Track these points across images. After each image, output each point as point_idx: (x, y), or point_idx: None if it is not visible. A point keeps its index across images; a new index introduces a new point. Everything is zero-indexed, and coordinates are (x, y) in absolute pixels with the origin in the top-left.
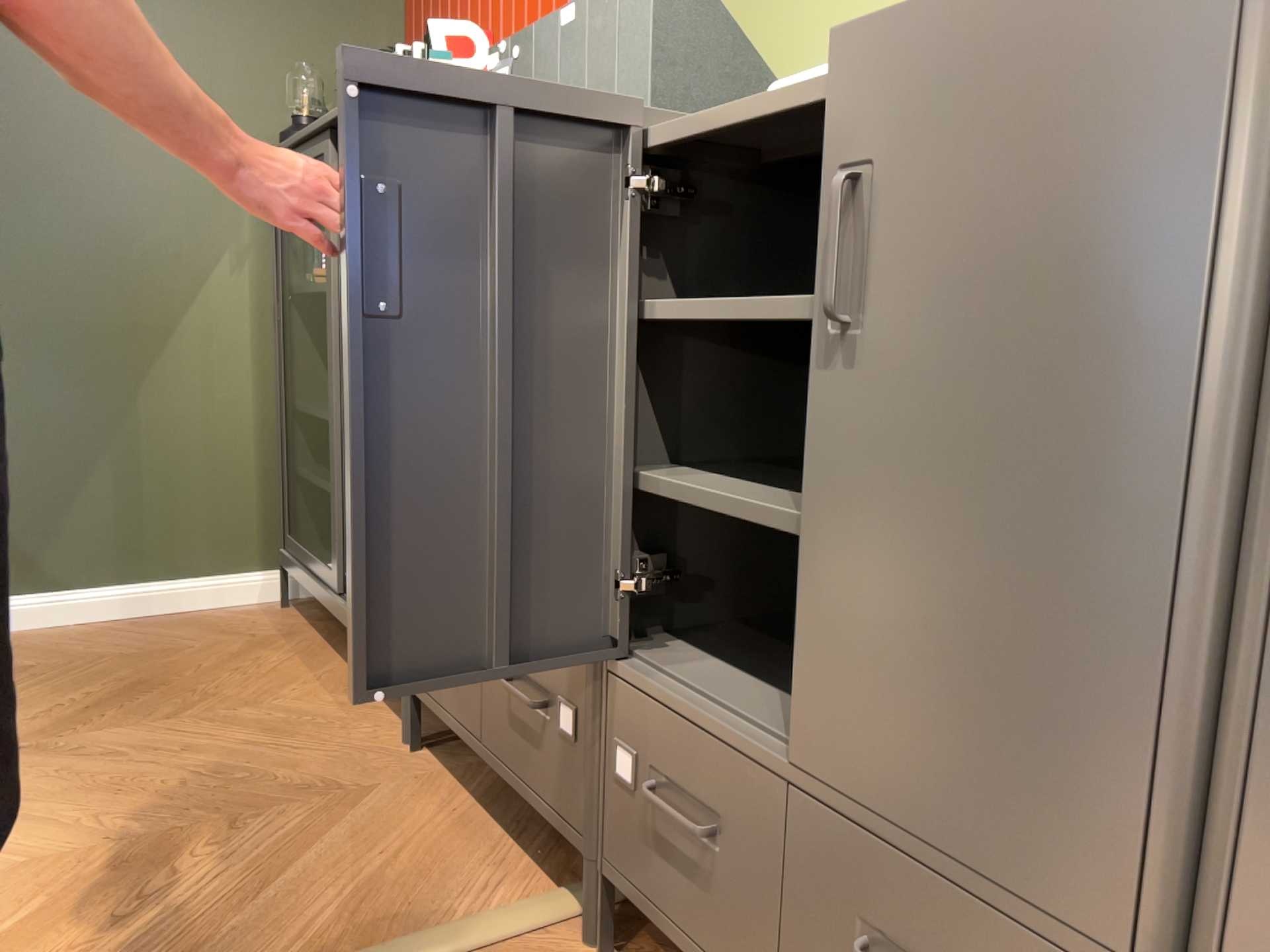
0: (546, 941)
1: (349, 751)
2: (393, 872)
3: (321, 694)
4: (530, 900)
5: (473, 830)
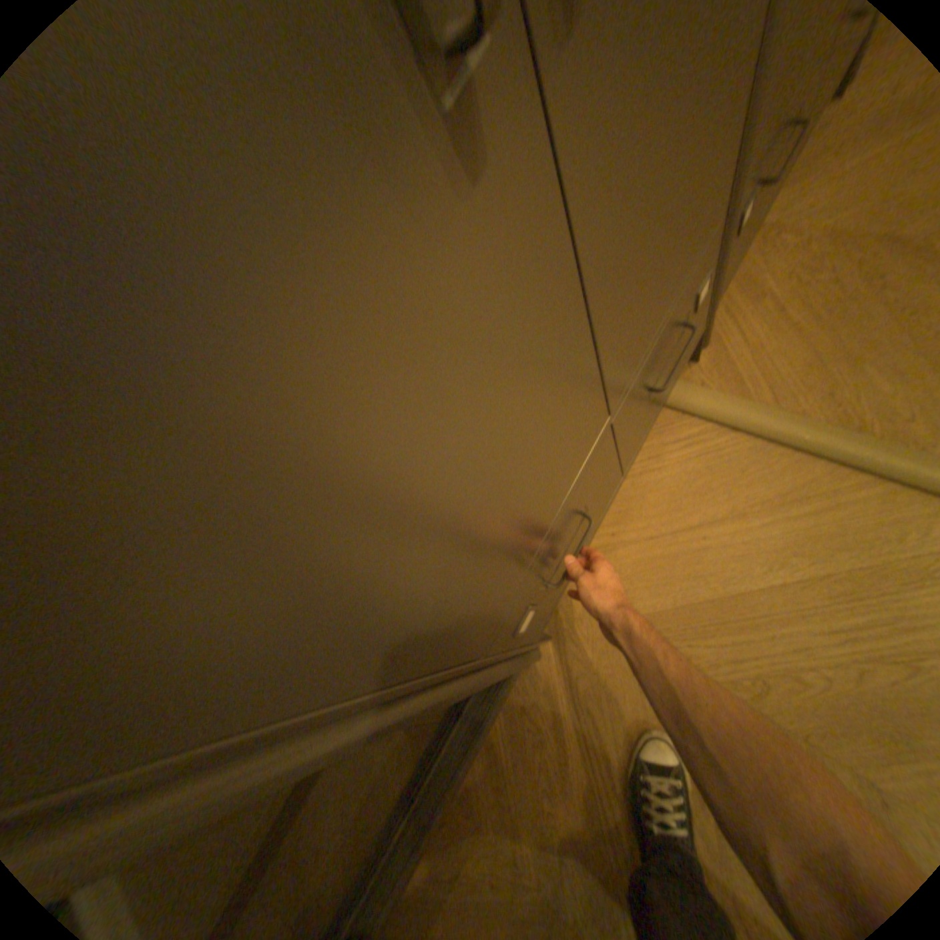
0: (709, 380)
1: (578, 700)
2: (715, 512)
3: (486, 839)
4: (680, 411)
5: (627, 503)
